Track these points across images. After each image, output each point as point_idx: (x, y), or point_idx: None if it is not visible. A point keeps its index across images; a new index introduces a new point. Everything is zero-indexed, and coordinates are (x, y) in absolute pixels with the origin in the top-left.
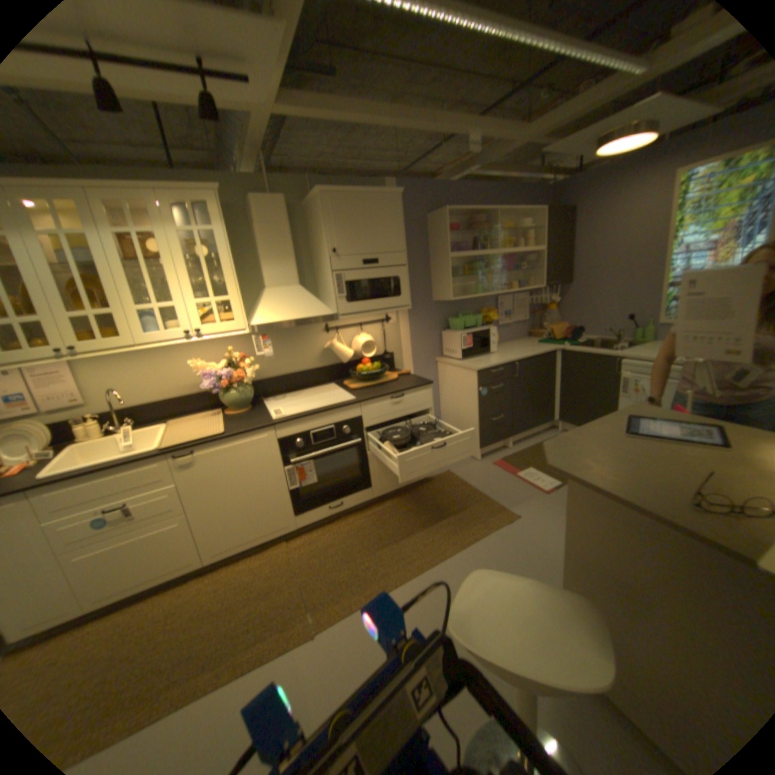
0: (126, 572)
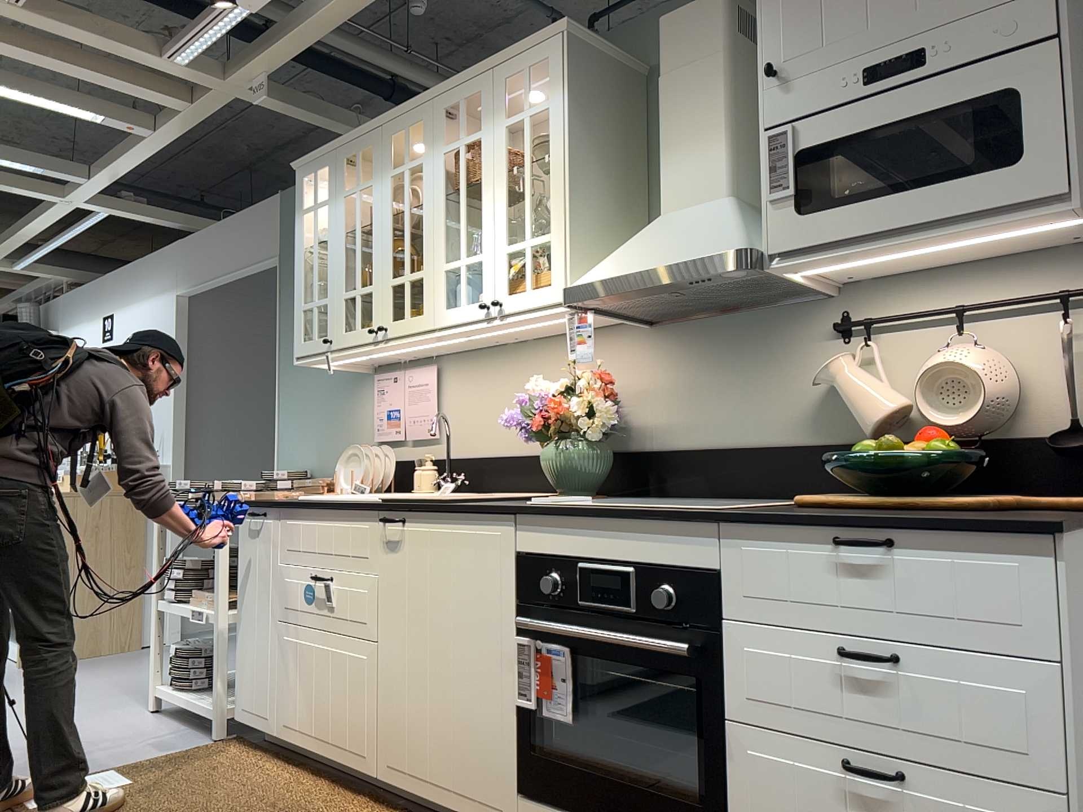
0: (313, 697)
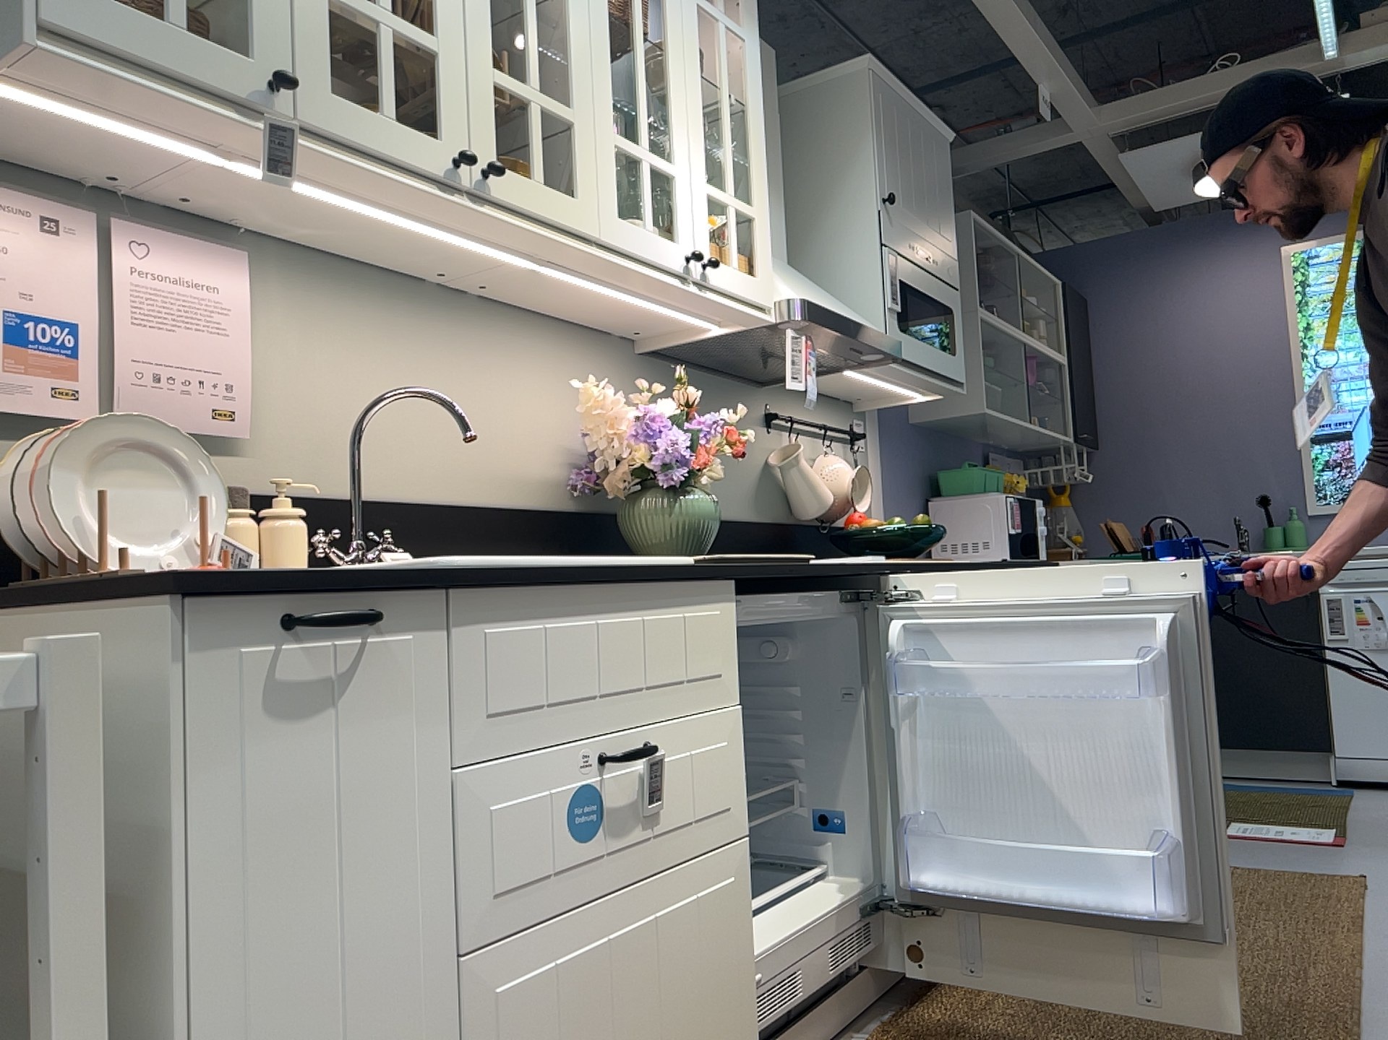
0: None
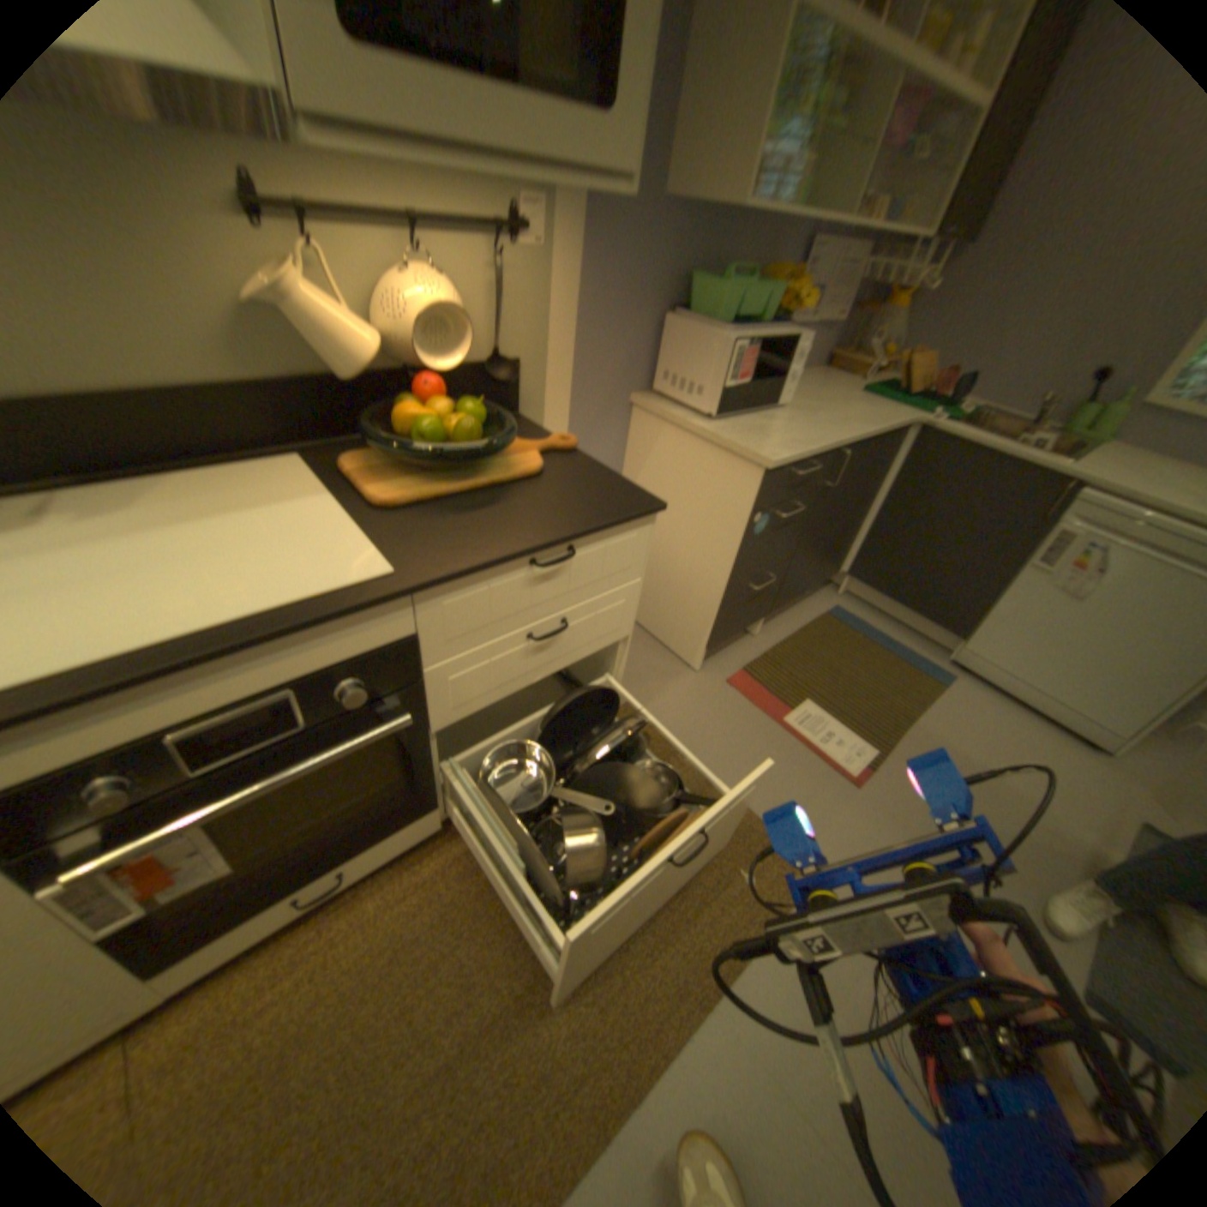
0: None
